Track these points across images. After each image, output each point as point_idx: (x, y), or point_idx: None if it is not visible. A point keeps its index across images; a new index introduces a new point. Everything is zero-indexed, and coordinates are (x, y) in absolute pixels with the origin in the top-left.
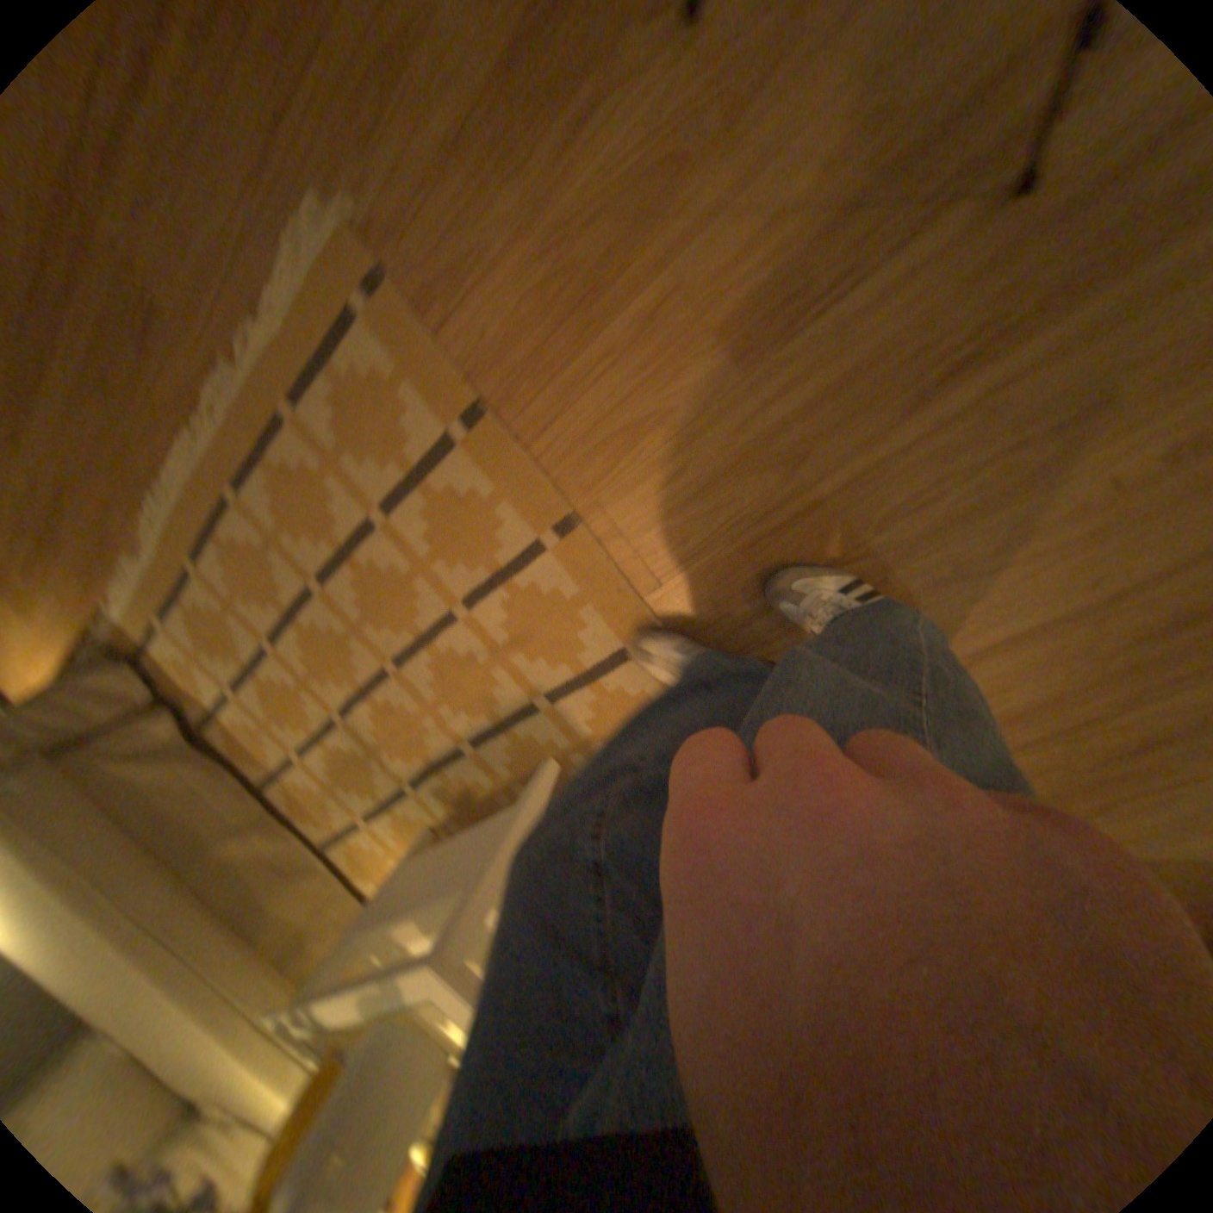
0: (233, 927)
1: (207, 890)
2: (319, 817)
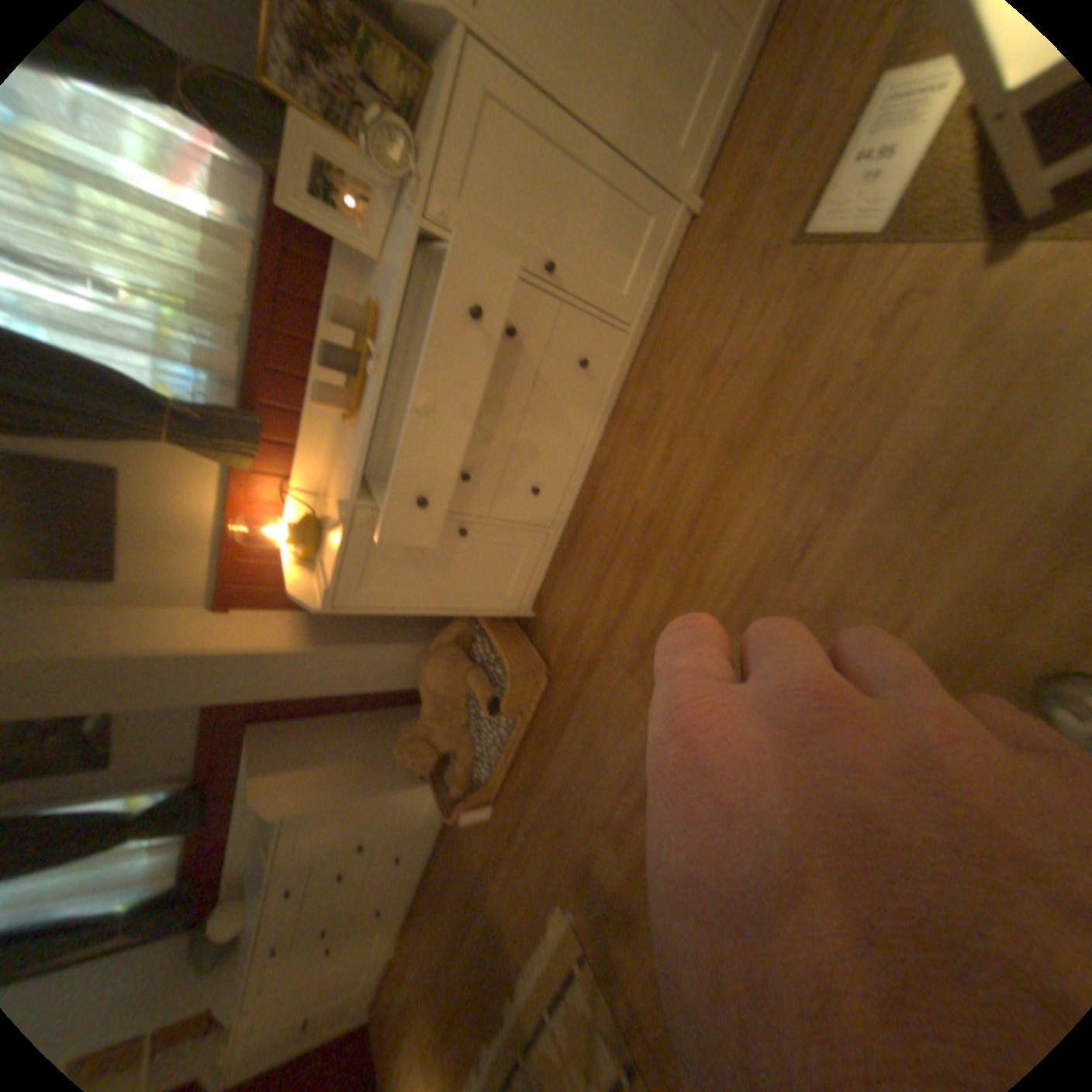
0: None
1: None
2: None
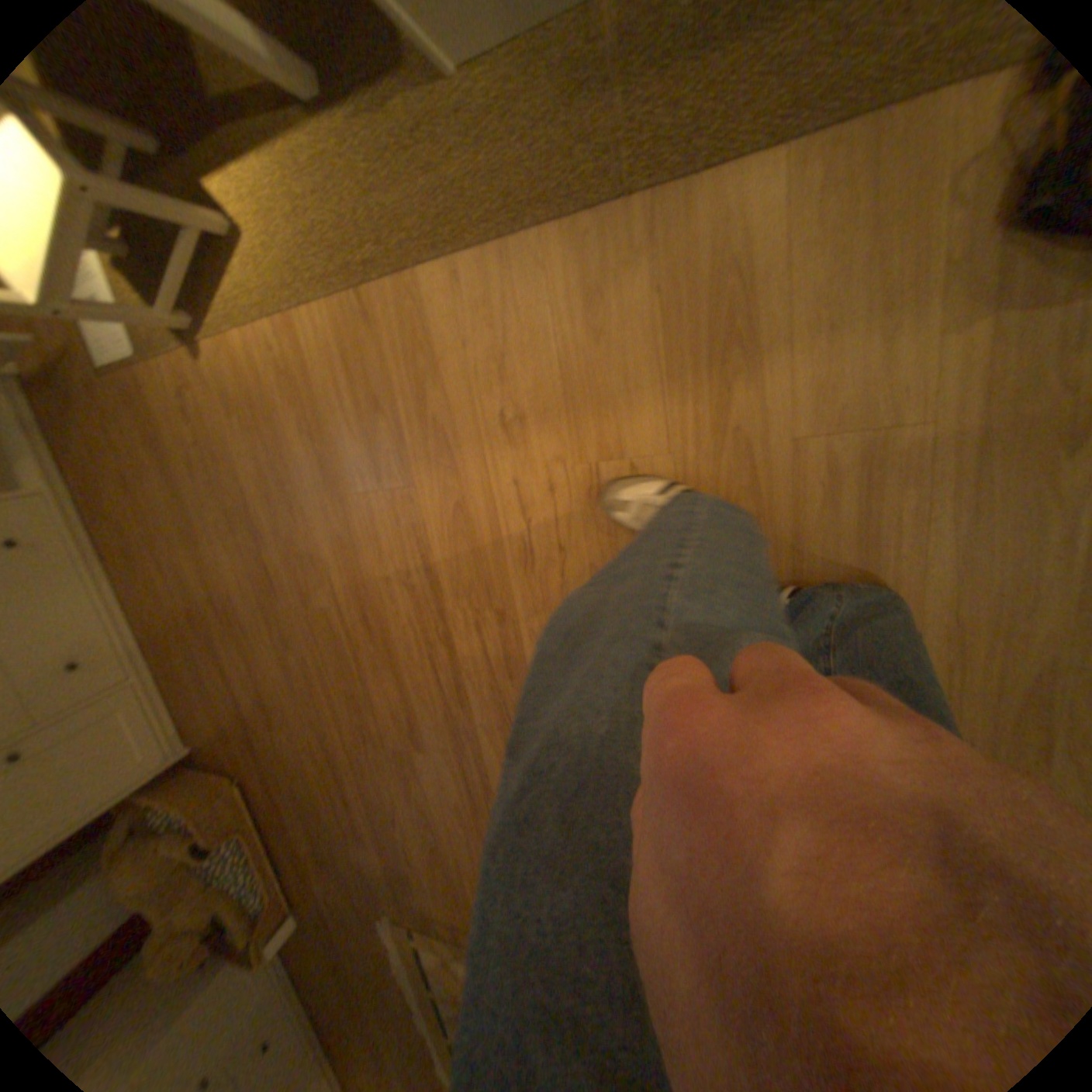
0: None
1: None
2: None
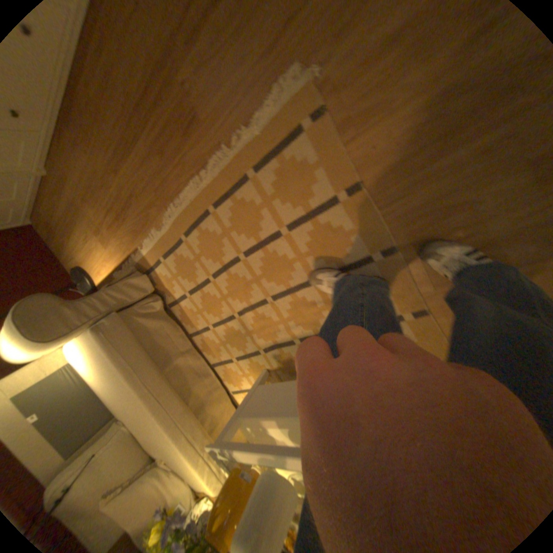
0: (179, 393)
1: (170, 375)
2: (215, 352)
